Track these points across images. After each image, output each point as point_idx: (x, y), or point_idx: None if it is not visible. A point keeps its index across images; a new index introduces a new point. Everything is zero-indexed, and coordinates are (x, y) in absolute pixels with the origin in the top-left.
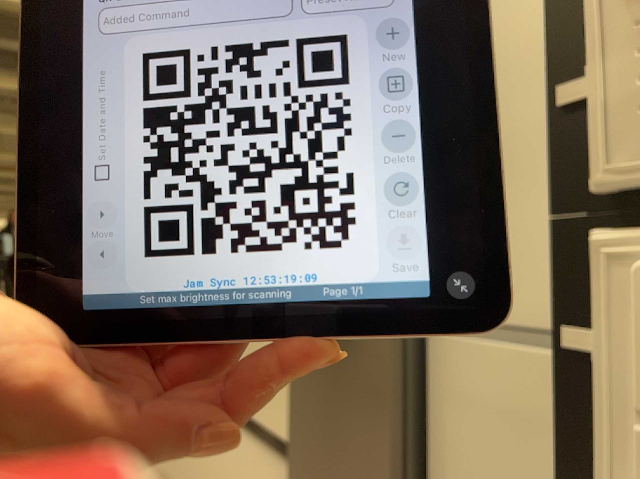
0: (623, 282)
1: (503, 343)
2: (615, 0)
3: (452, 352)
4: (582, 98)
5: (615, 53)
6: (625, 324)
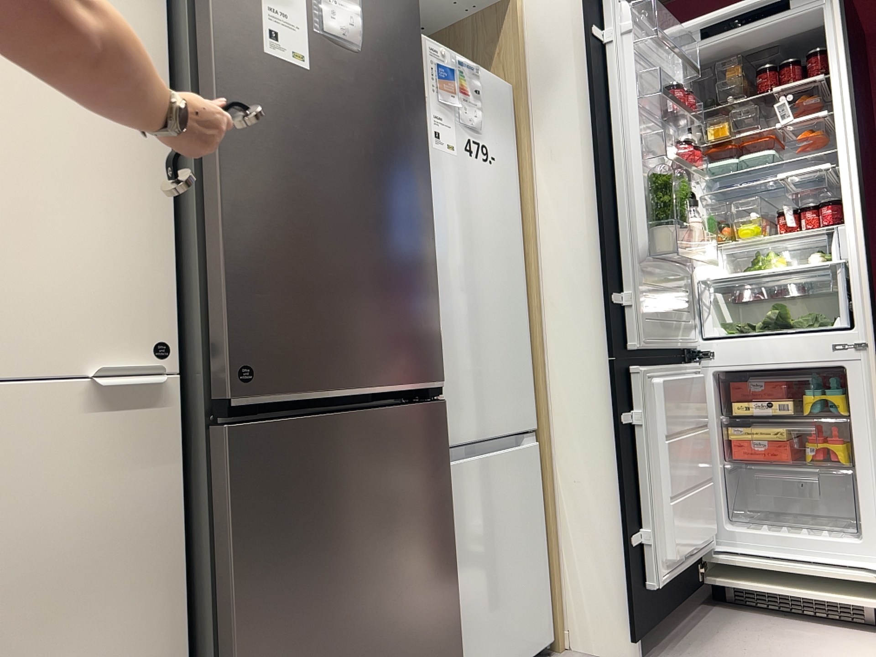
0: (644, 384)
1: (470, 454)
2: (634, 267)
3: (450, 477)
4: (616, 300)
5: (621, 284)
6: (645, 401)
